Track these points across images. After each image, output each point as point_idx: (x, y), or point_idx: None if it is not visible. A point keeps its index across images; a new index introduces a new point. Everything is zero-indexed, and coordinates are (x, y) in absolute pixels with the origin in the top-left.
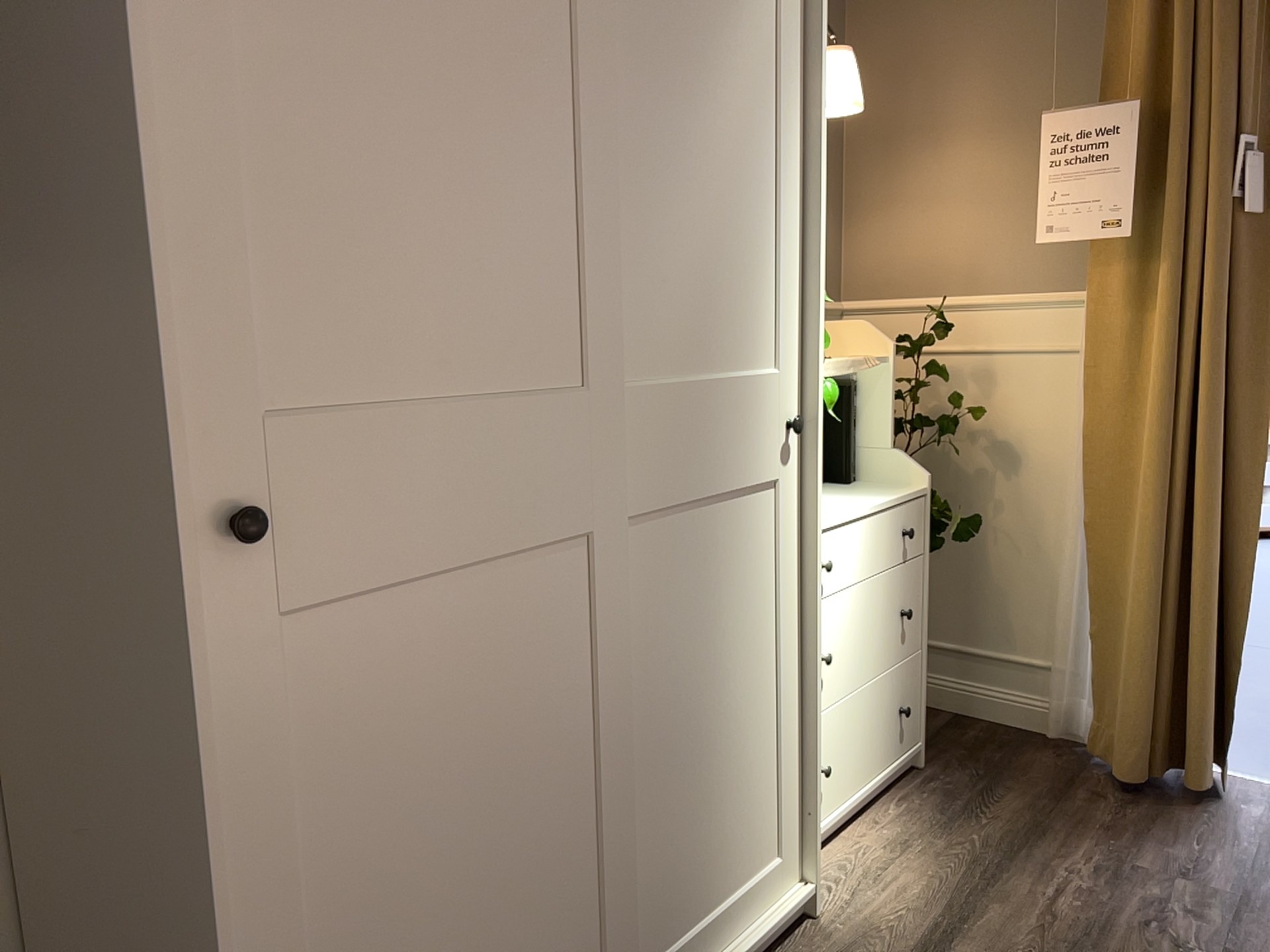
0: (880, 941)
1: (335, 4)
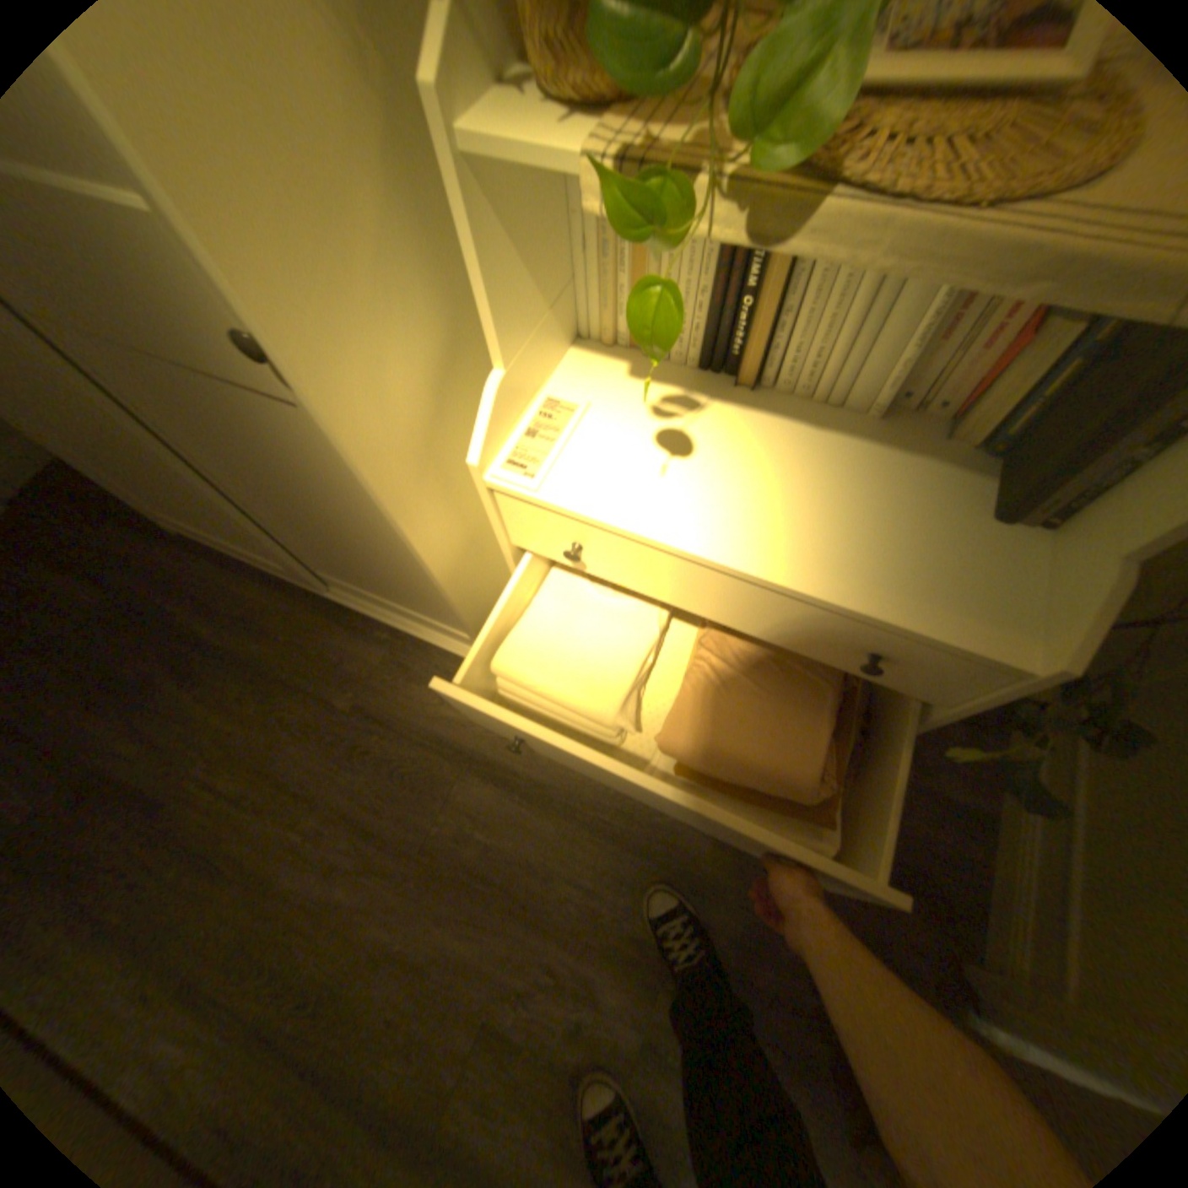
0: (470, 735)
1: None
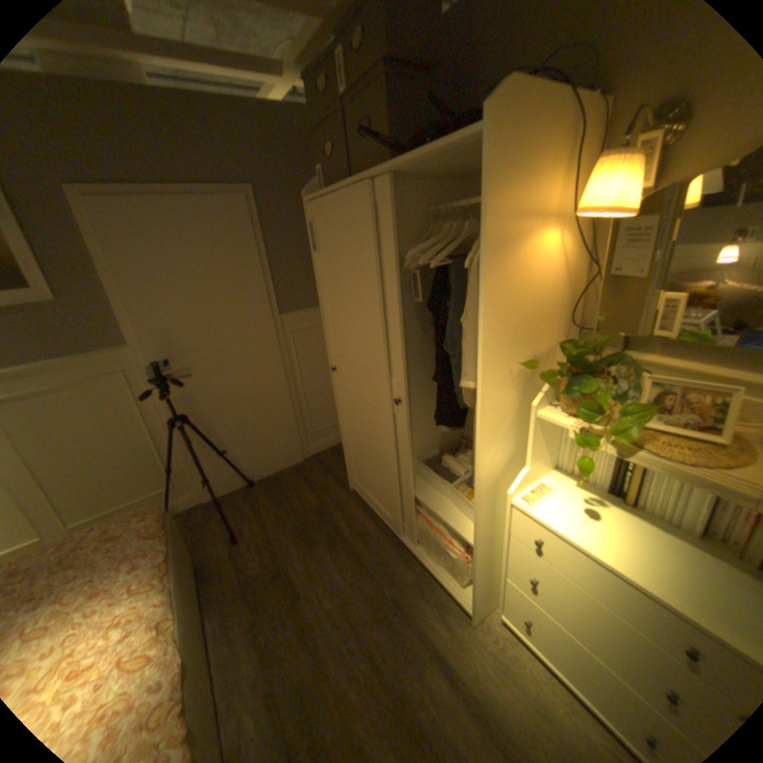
0: (444, 645)
1: (332, 282)
